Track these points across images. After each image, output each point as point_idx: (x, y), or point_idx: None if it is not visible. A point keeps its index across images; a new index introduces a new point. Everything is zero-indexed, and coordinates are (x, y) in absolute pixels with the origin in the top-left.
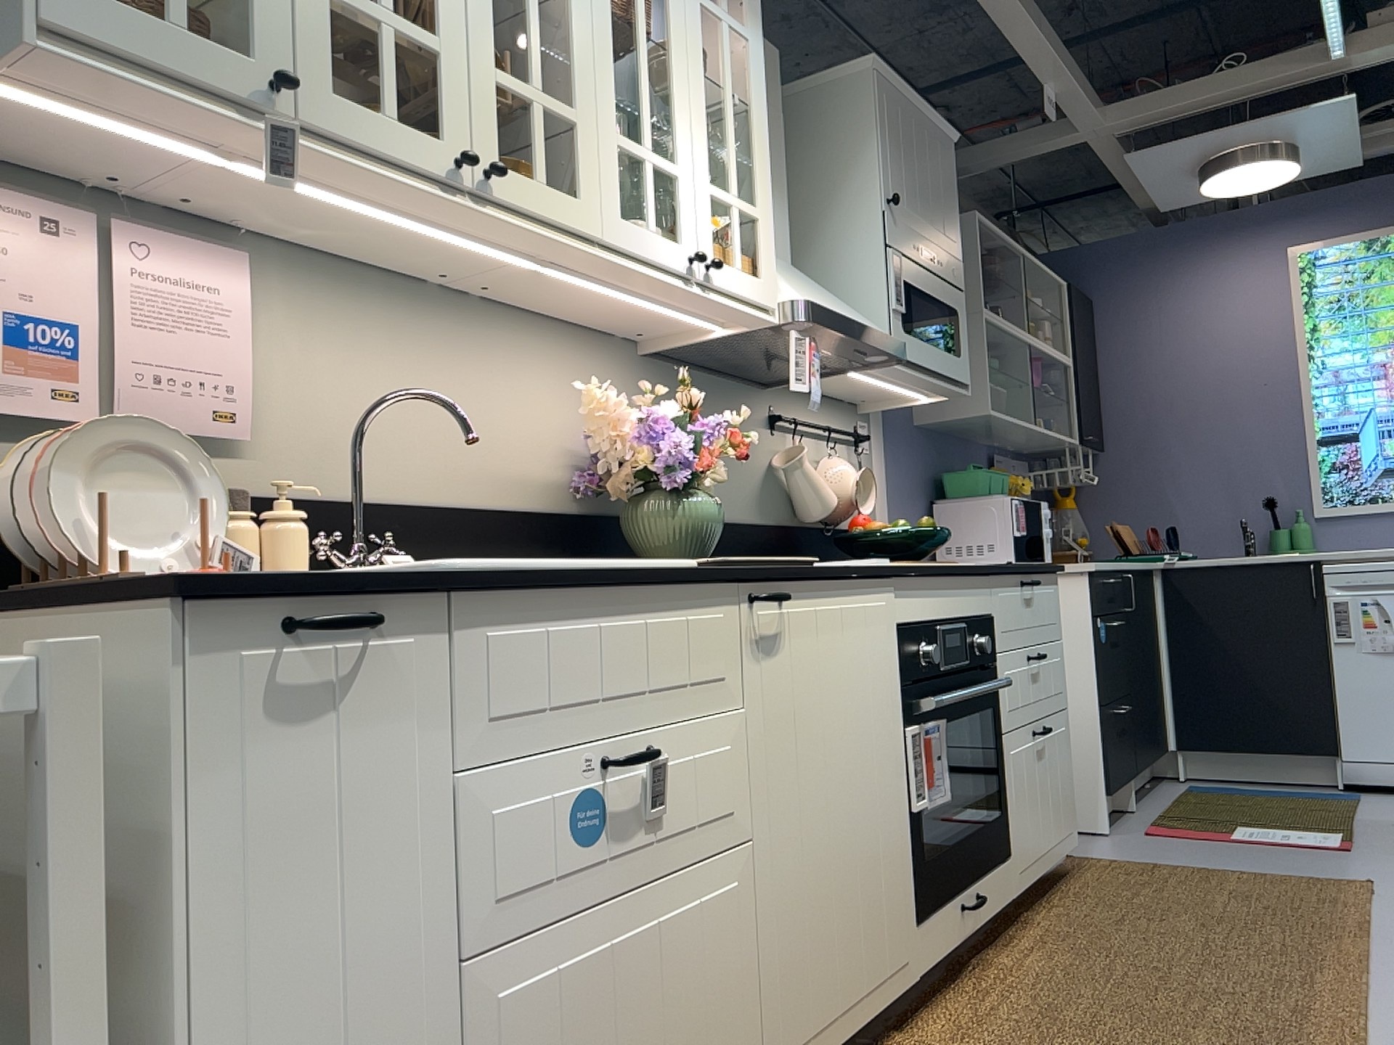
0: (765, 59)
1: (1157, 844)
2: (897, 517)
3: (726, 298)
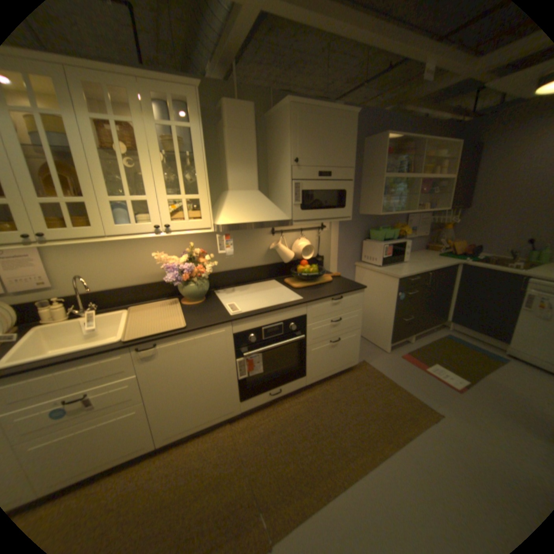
0: (242, 109)
1: (397, 365)
2: (340, 248)
3: (181, 232)
